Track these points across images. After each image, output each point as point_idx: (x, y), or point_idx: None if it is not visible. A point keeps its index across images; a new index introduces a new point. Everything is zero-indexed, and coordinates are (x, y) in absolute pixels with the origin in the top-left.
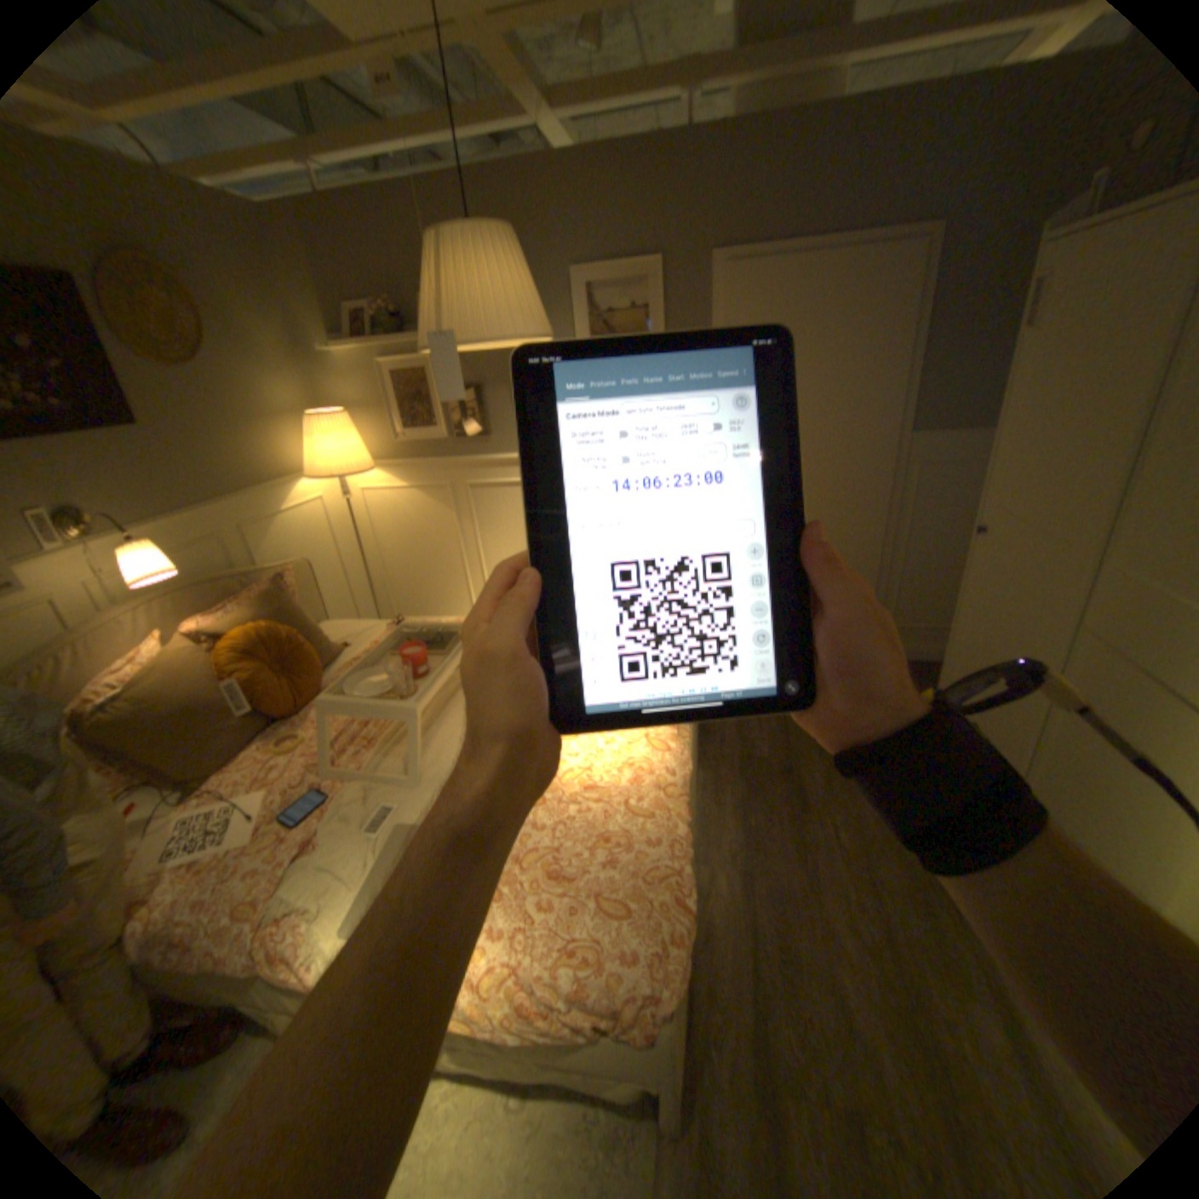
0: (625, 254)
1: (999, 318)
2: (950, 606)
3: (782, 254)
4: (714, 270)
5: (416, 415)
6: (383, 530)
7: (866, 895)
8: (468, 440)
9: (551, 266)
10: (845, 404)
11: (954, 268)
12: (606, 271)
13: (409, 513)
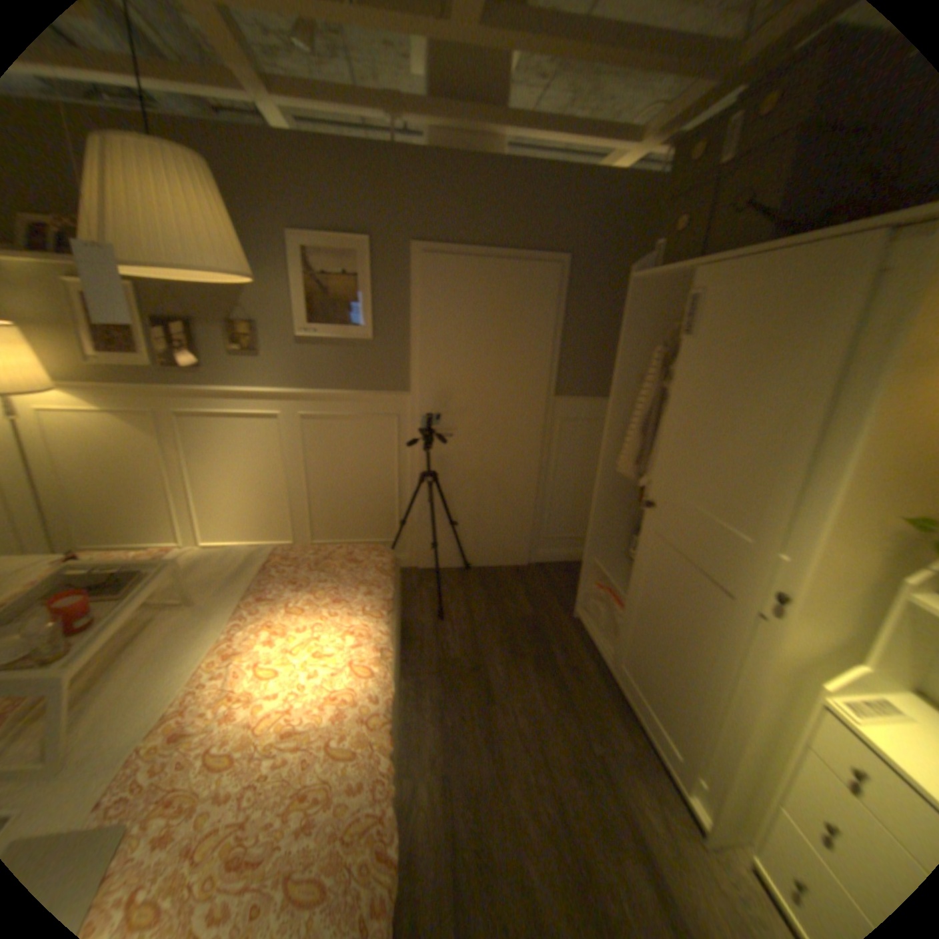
0: (339, 229)
1: (606, 325)
2: (583, 521)
3: (465, 255)
4: (414, 256)
5: (116, 339)
6: (67, 453)
7: (542, 777)
8: (178, 369)
9: (270, 225)
10: (512, 372)
11: (579, 288)
12: (322, 240)
13: (103, 437)
